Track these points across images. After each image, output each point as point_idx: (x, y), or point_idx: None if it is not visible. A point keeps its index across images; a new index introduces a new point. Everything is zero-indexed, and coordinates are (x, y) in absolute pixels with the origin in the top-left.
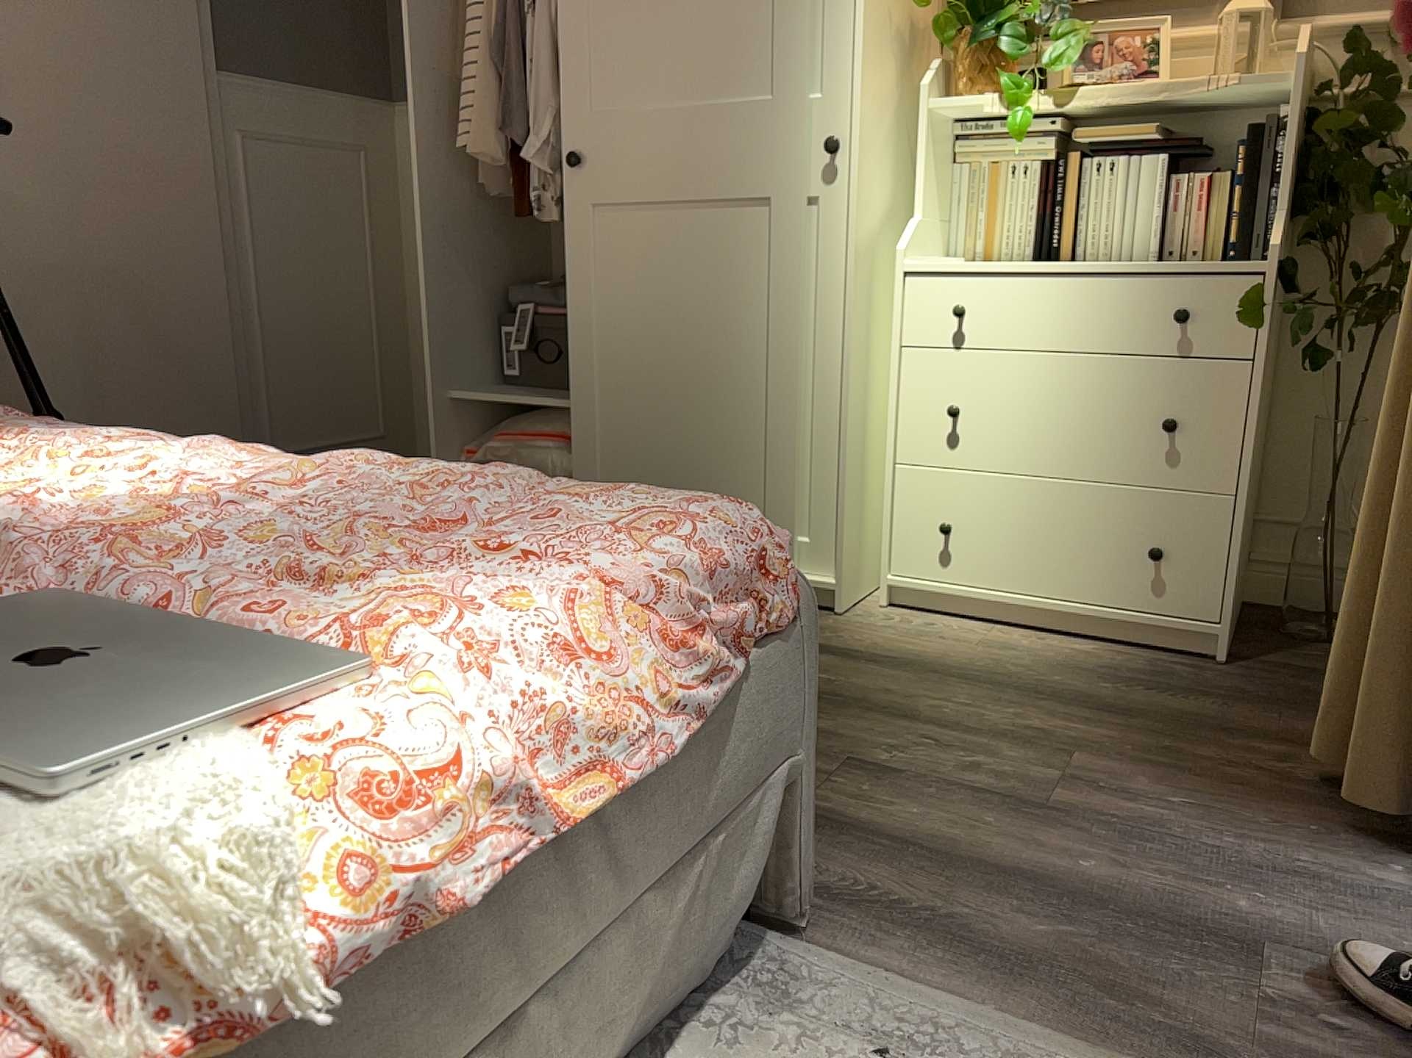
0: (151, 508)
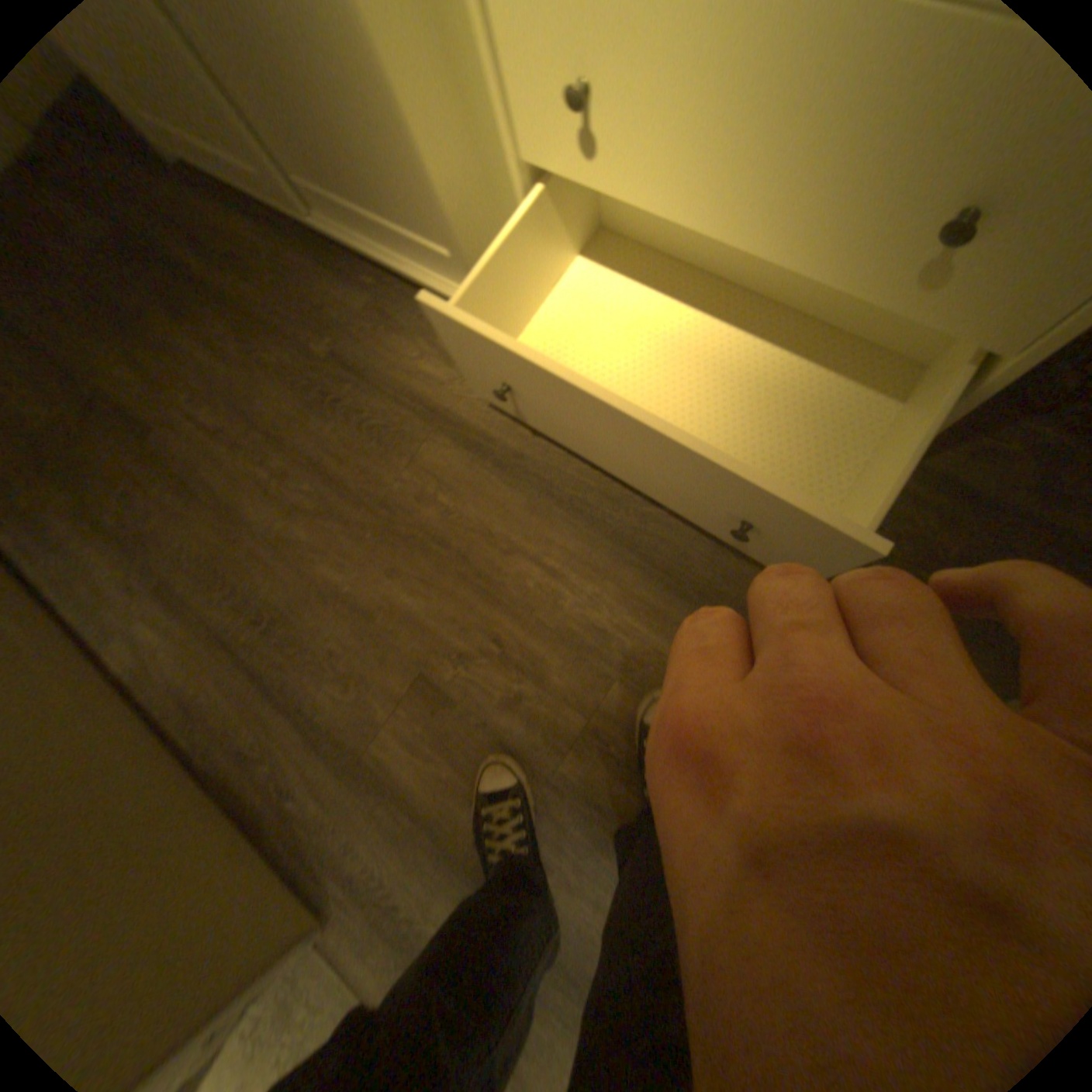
0: None
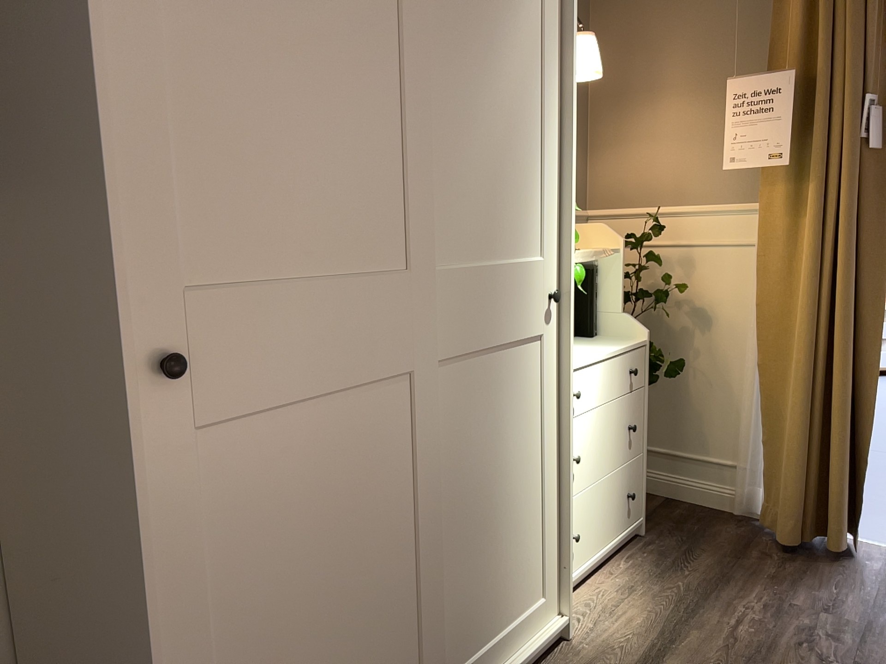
0: None
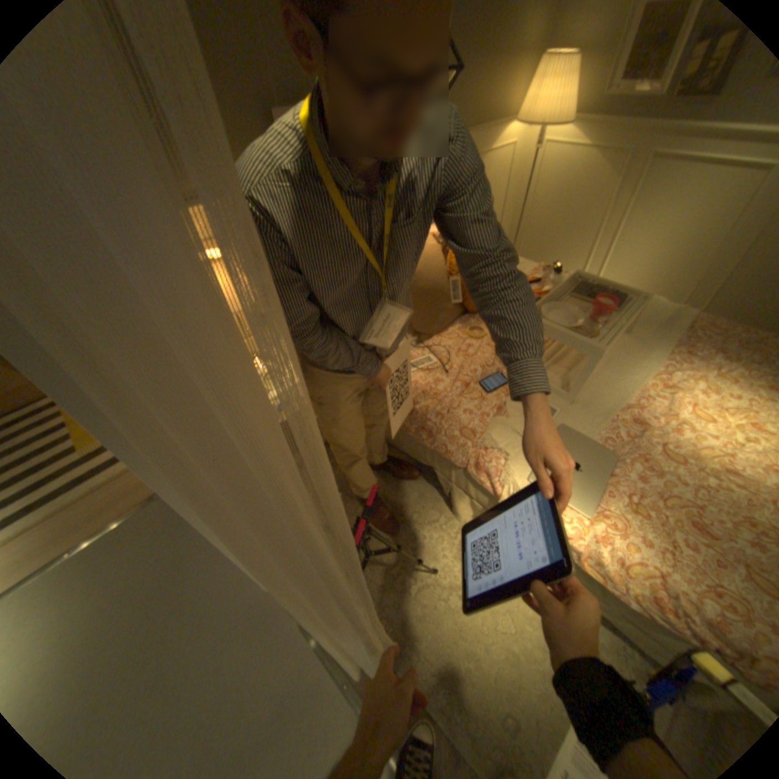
0: (703, 458)
